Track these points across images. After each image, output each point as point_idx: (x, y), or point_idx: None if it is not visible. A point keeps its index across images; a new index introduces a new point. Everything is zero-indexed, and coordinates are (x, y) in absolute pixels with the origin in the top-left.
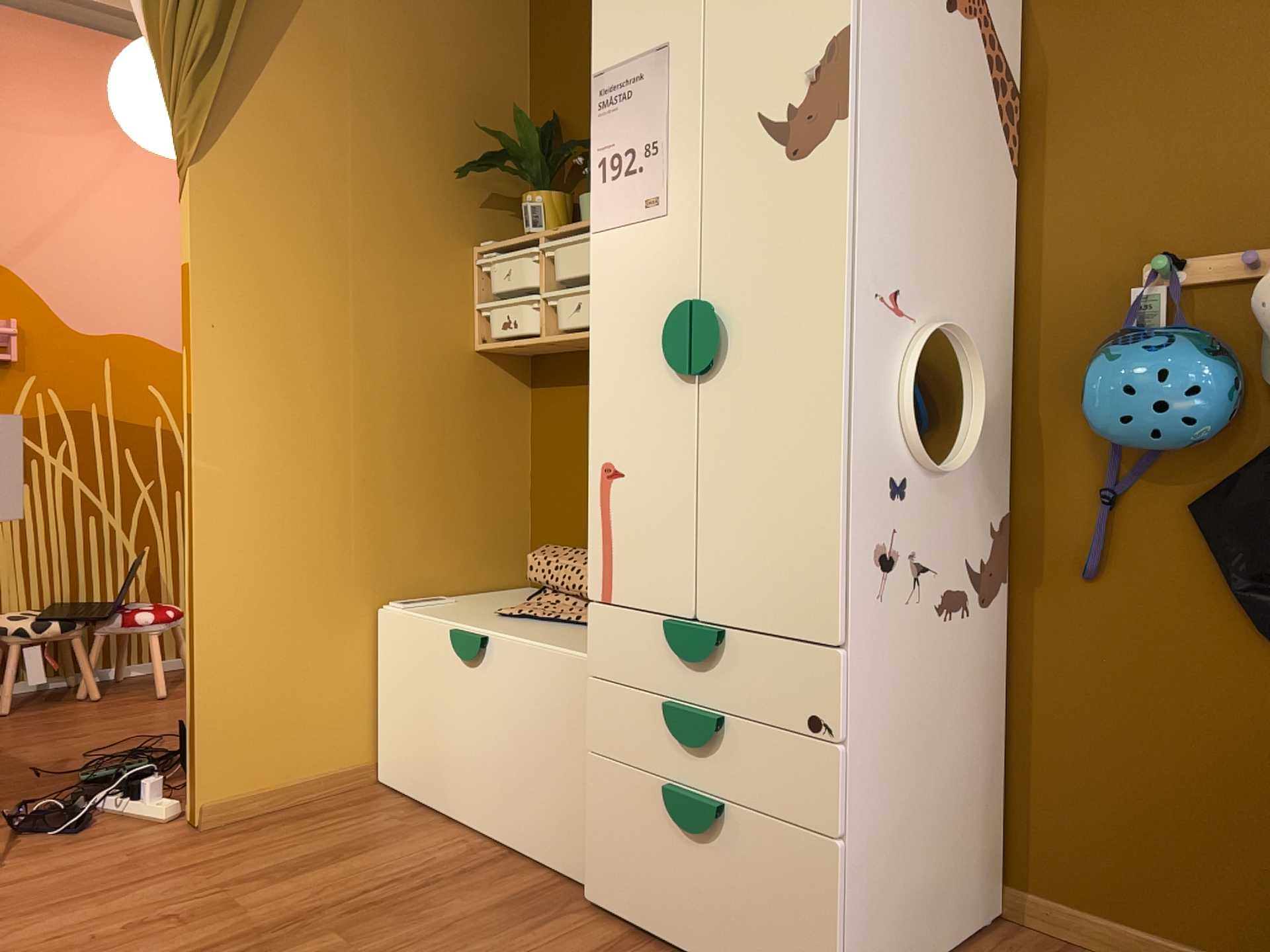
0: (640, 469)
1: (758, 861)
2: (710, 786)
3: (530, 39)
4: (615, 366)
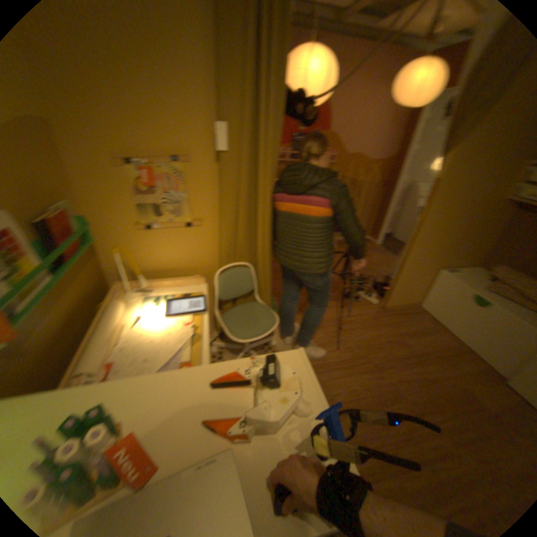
0: None
1: None
2: None
3: None
4: None
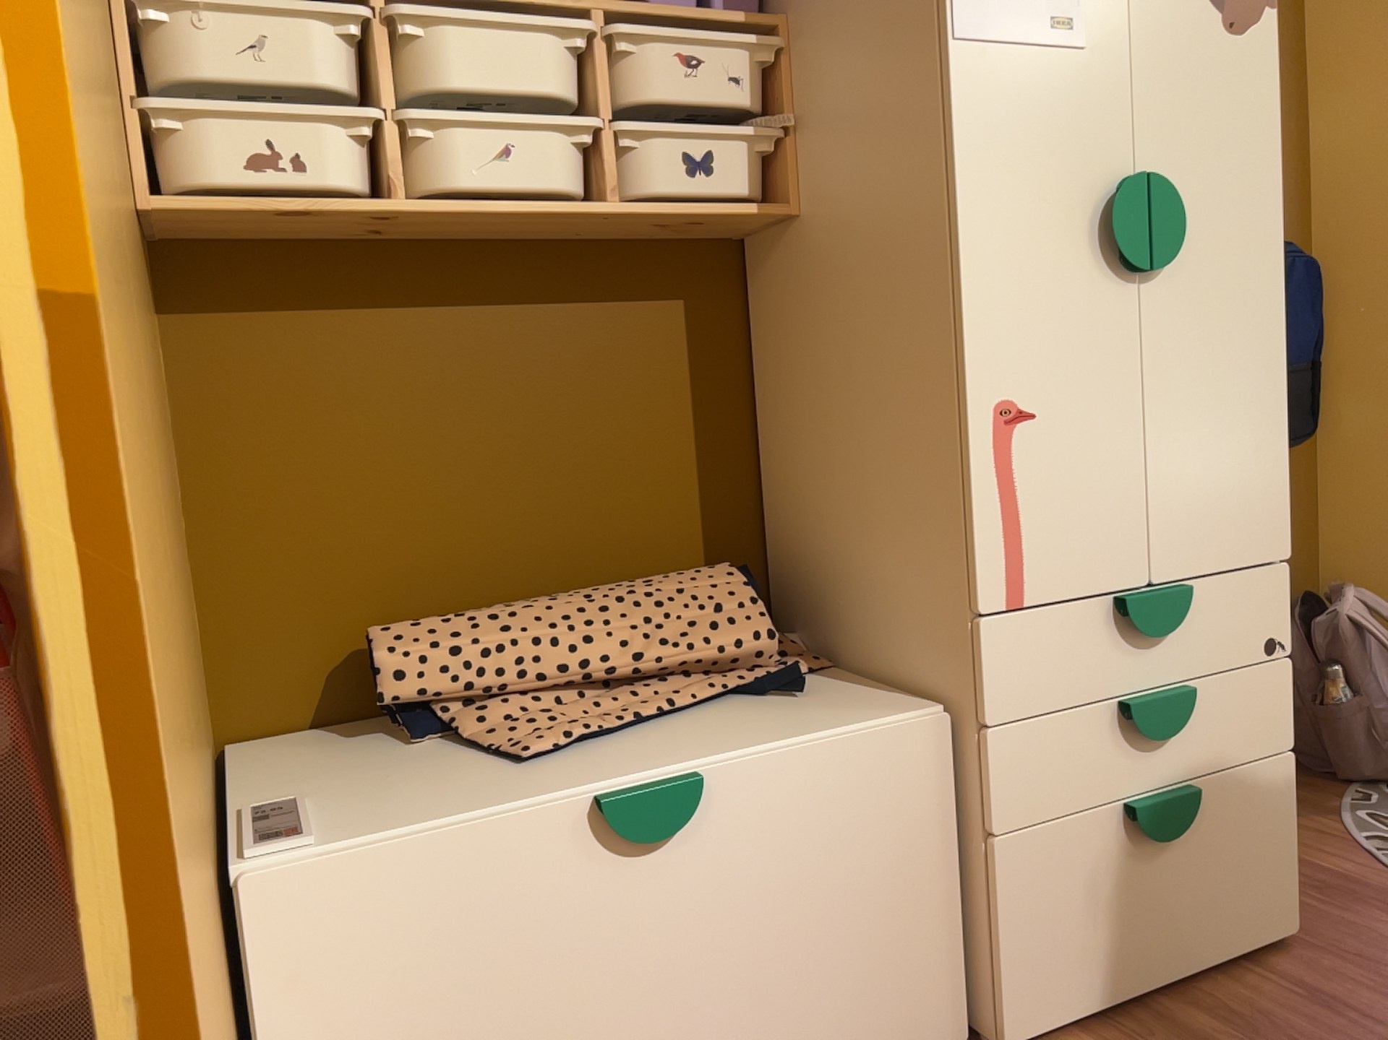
0: (1064, 405)
1: (1227, 821)
2: (1173, 774)
3: None
4: (1013, 258)
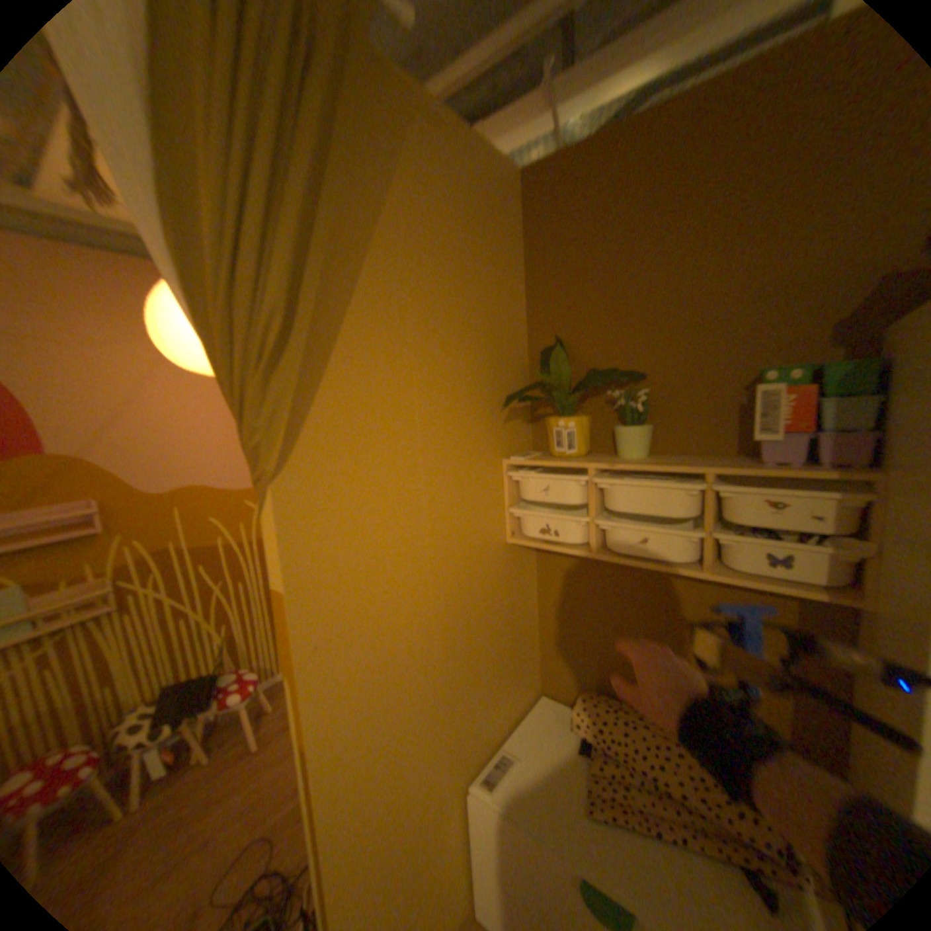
0: None
1: None
2: None
3: (523, 267)
4: None
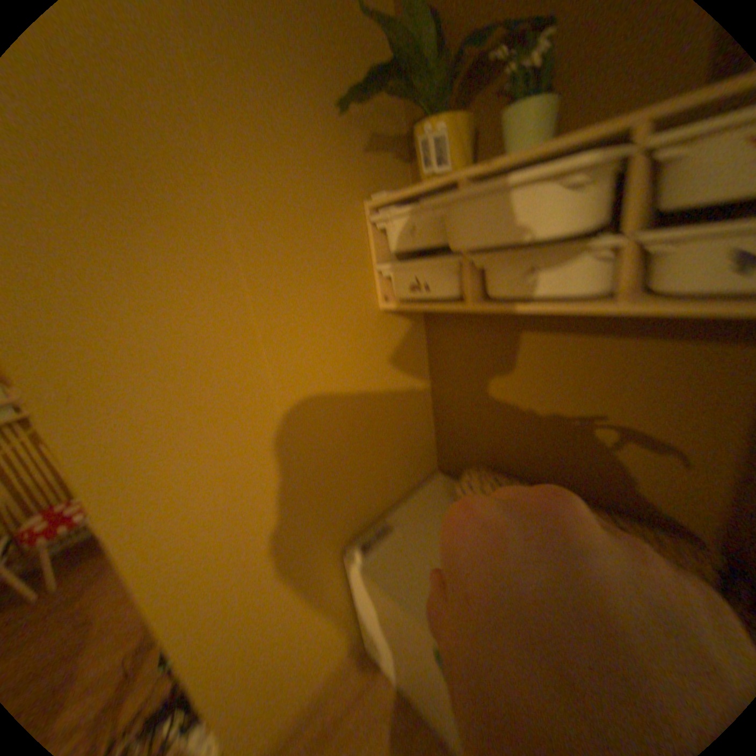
0: None
1: None
2: None
3: None
4: None
